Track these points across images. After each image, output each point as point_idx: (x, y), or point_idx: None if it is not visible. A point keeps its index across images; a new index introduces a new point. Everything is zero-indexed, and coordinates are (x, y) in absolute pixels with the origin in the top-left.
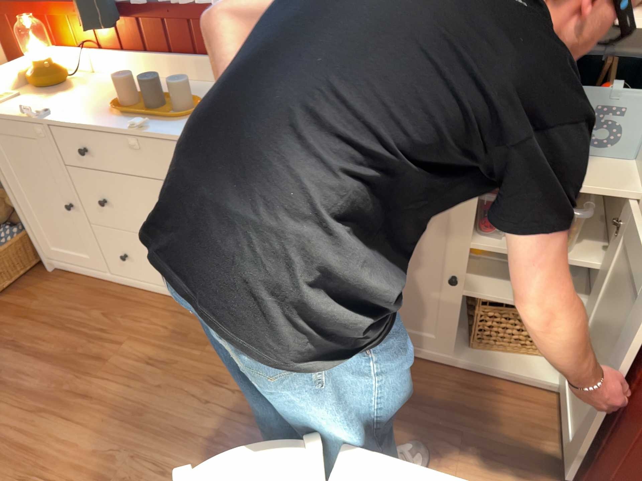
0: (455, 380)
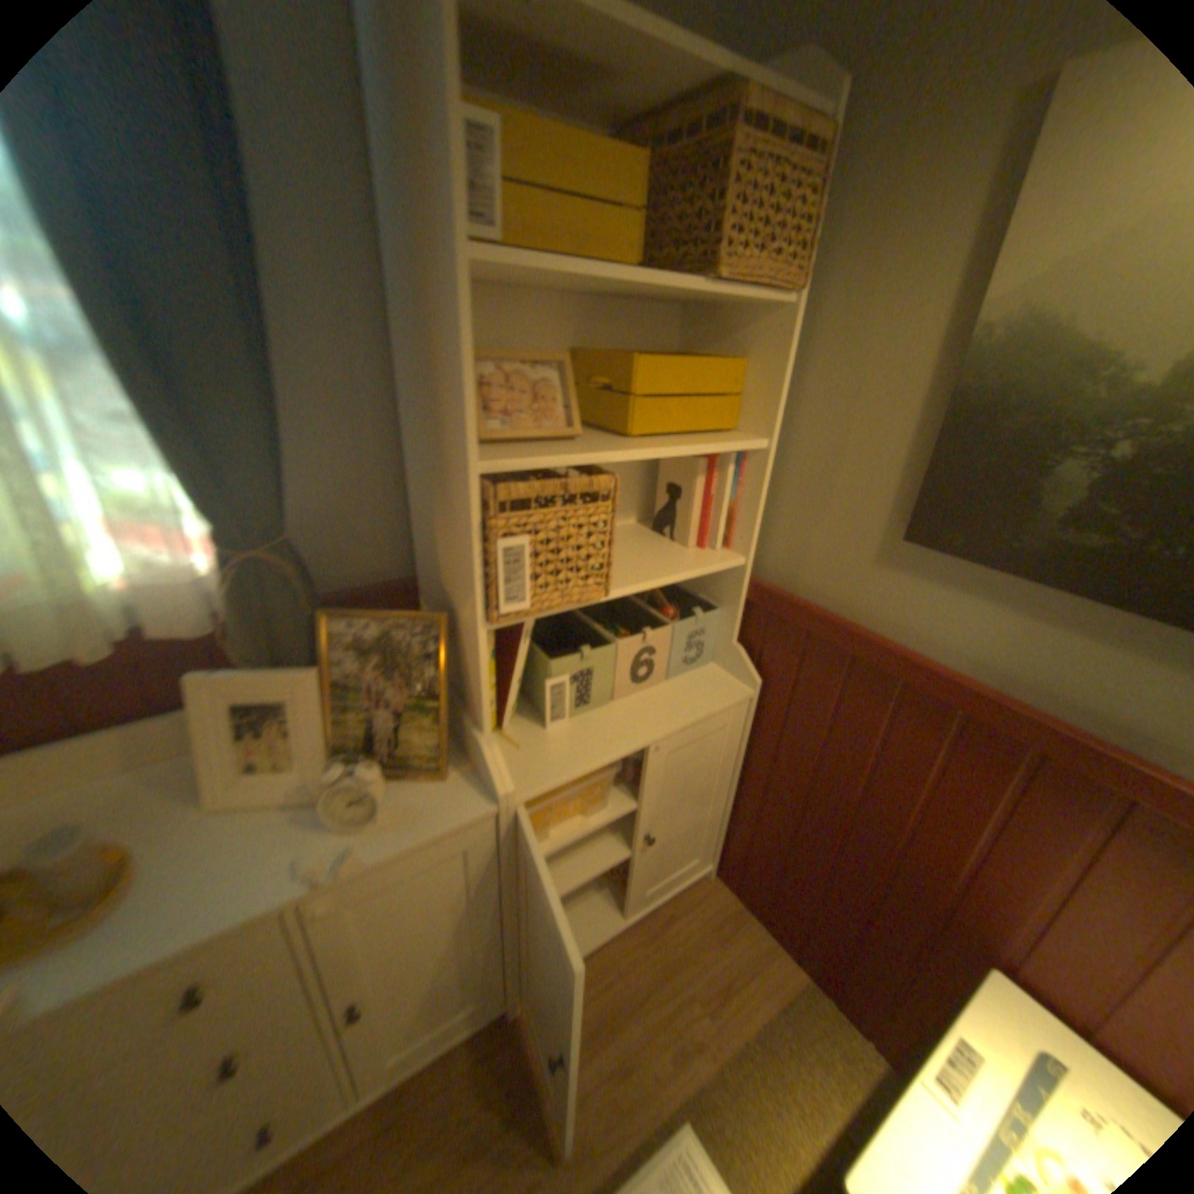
0: (635, 948)
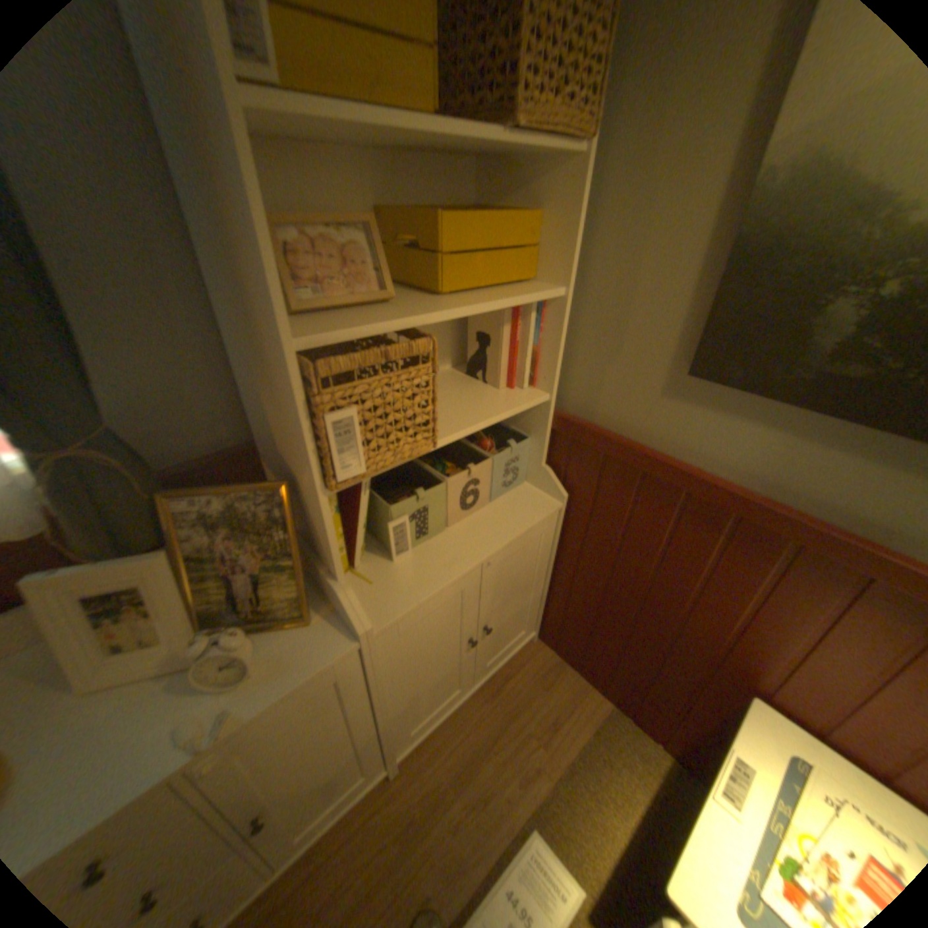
0: (482, 704)
